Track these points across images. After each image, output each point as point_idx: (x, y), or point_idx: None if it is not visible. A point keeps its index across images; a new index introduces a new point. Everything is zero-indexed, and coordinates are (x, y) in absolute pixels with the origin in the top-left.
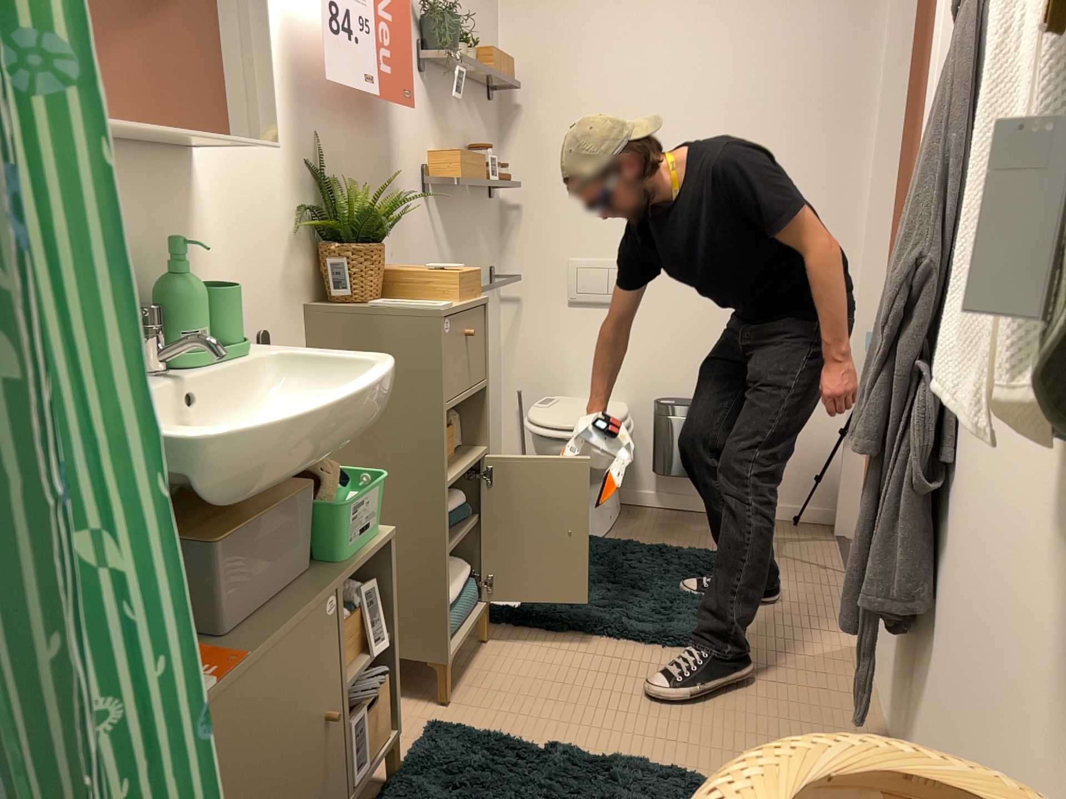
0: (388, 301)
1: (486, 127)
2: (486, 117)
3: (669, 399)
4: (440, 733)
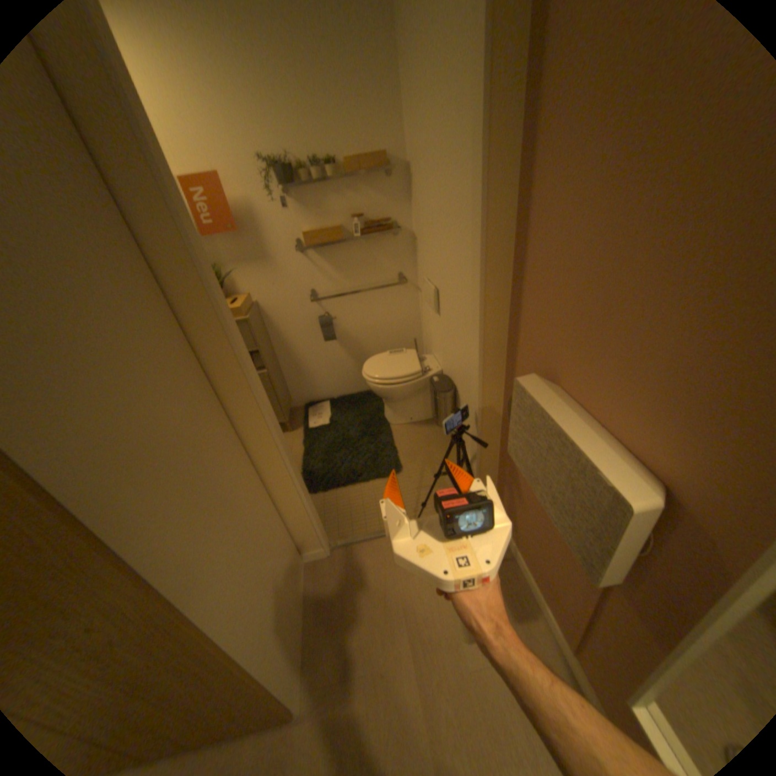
0: None
1: (383, 192)
2: (382, 185)
3: (446, 377)
4: None
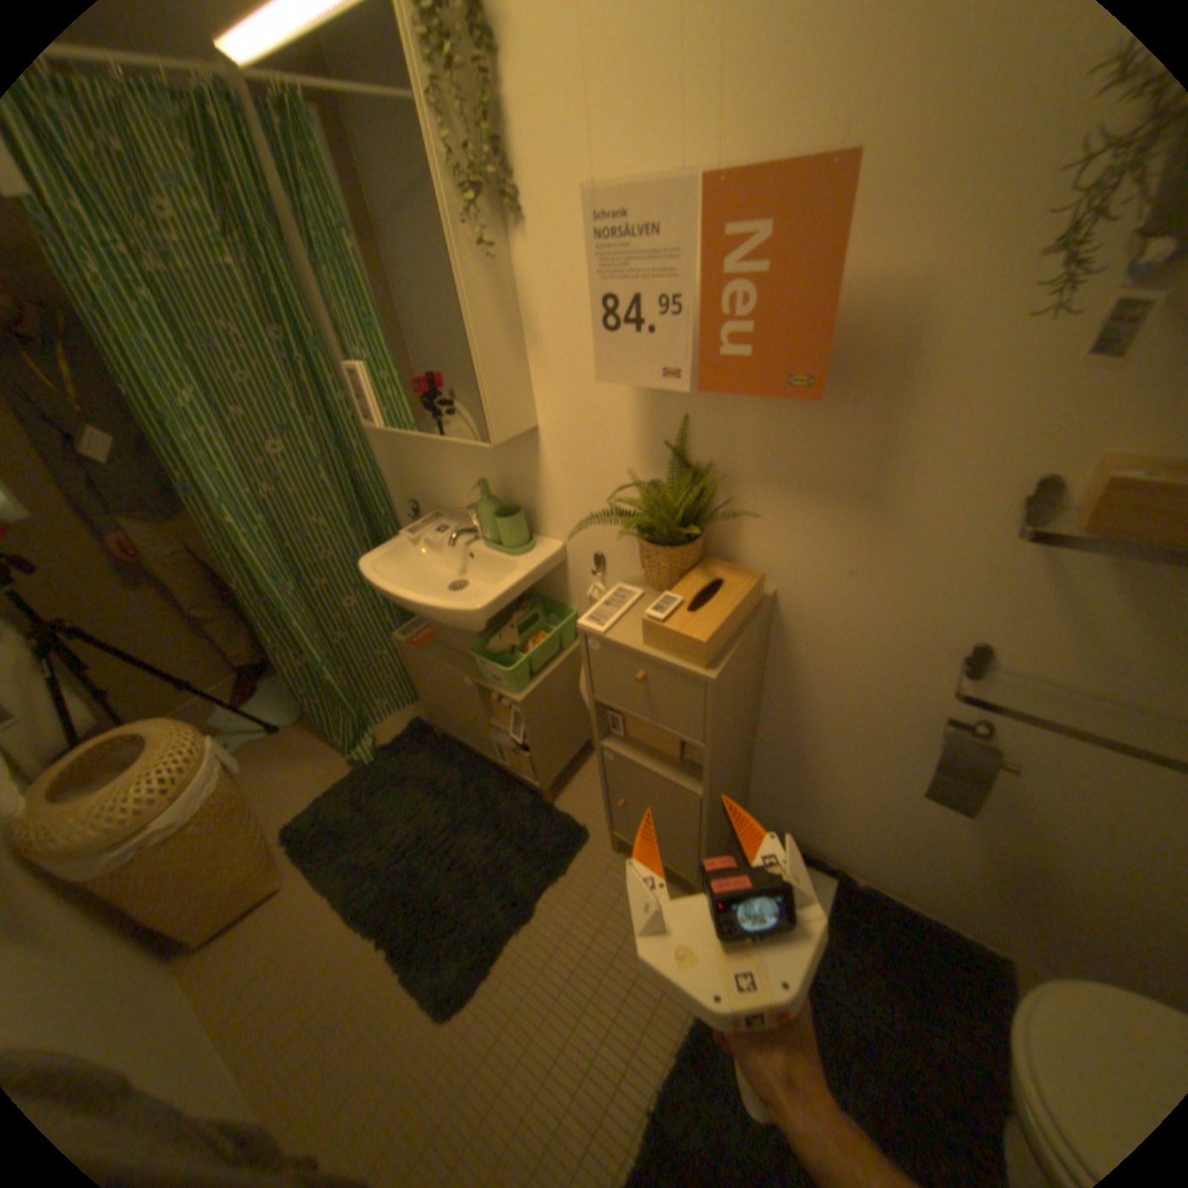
0: (641, 593)
1: None
2: None
3: None
4: (566, 829)
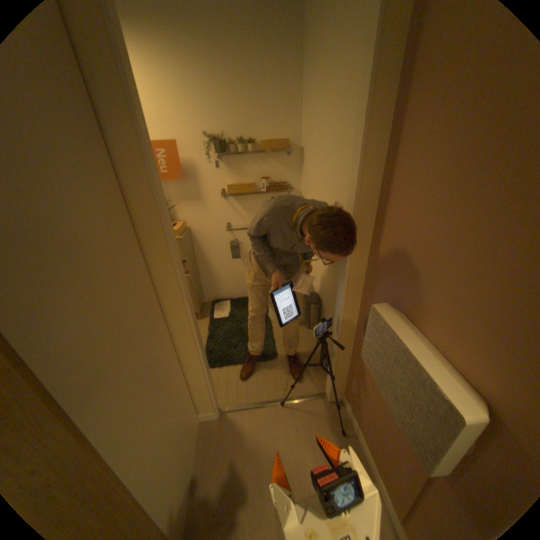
0: None
1: (284, 164)
2: (283, 160)
3: (315, 293)
4: None
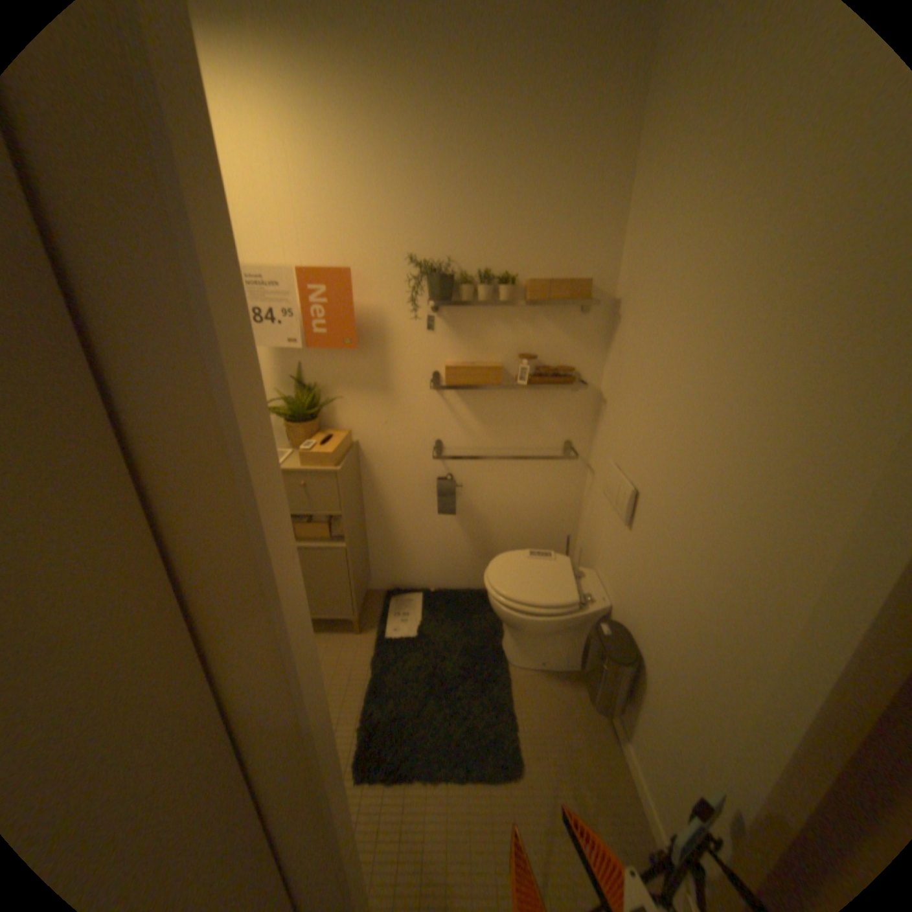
0: (291, 451)
1: (571, 330)
2: (572, 321)
3: (624, 628)
4: None
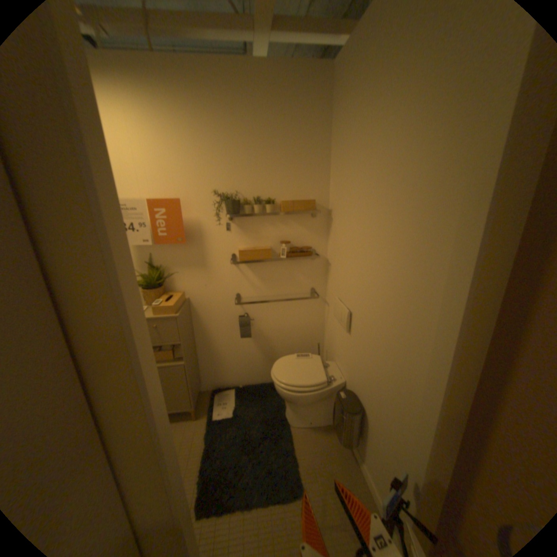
0: (147, 307)
1: (307, 227)
2: (307, 222)
3: (352, 393)
4: None
